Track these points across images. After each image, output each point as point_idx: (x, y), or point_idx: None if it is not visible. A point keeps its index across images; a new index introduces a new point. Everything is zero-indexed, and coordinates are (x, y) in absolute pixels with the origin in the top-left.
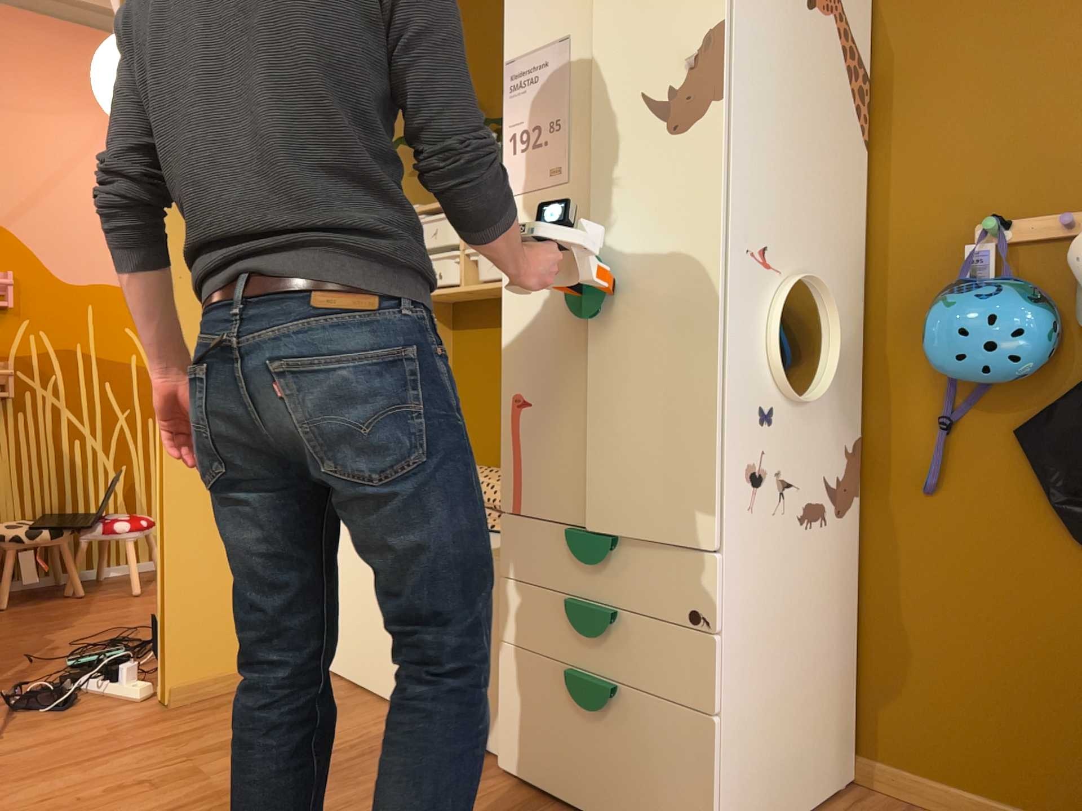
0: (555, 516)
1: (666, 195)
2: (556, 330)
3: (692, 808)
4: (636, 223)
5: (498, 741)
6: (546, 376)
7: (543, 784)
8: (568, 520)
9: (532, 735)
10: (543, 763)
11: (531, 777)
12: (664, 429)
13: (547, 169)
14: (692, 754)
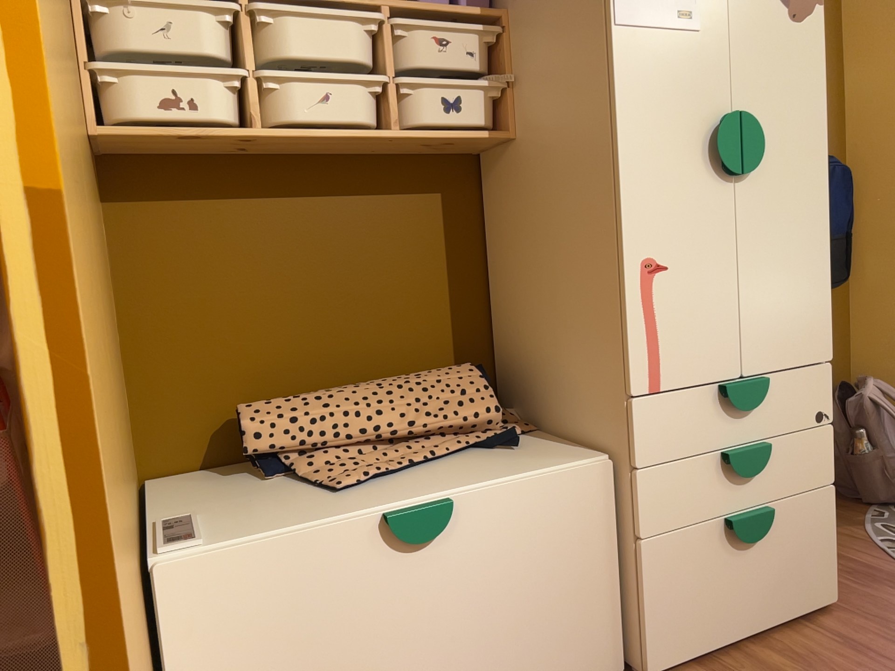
0: (703, 377)
1: (788, 71)
2: (694, 187)
3: (823, 558)
4: (765, 90)
5: (649, 647)
6: (685, 237)
7: (704, 645)
8: (719, 375)
9: (688, 609)
10: (703, 626)
11: (690, 651)
12: (794, 272)
13: (674, 10)
14: (822, 519)
